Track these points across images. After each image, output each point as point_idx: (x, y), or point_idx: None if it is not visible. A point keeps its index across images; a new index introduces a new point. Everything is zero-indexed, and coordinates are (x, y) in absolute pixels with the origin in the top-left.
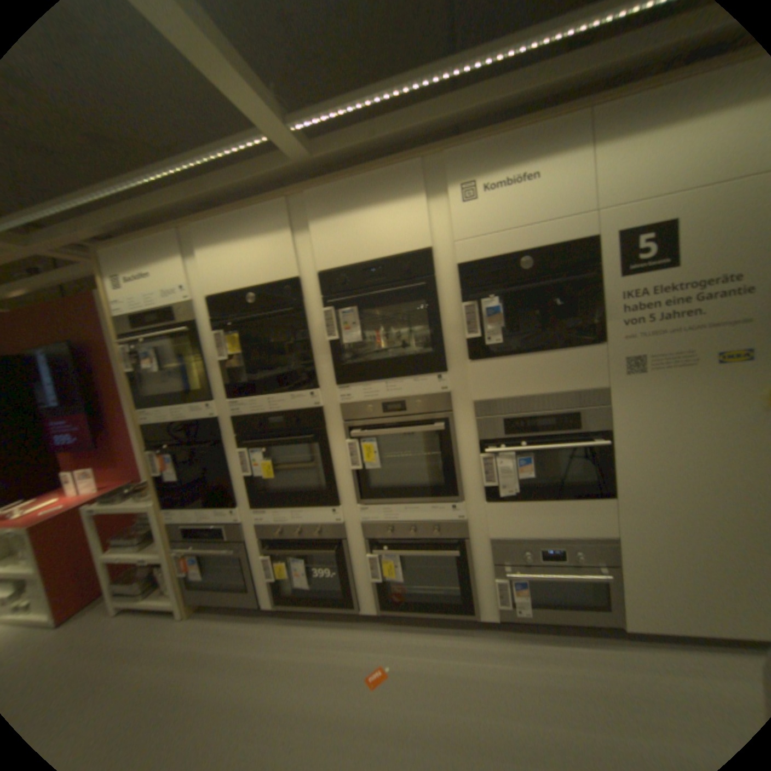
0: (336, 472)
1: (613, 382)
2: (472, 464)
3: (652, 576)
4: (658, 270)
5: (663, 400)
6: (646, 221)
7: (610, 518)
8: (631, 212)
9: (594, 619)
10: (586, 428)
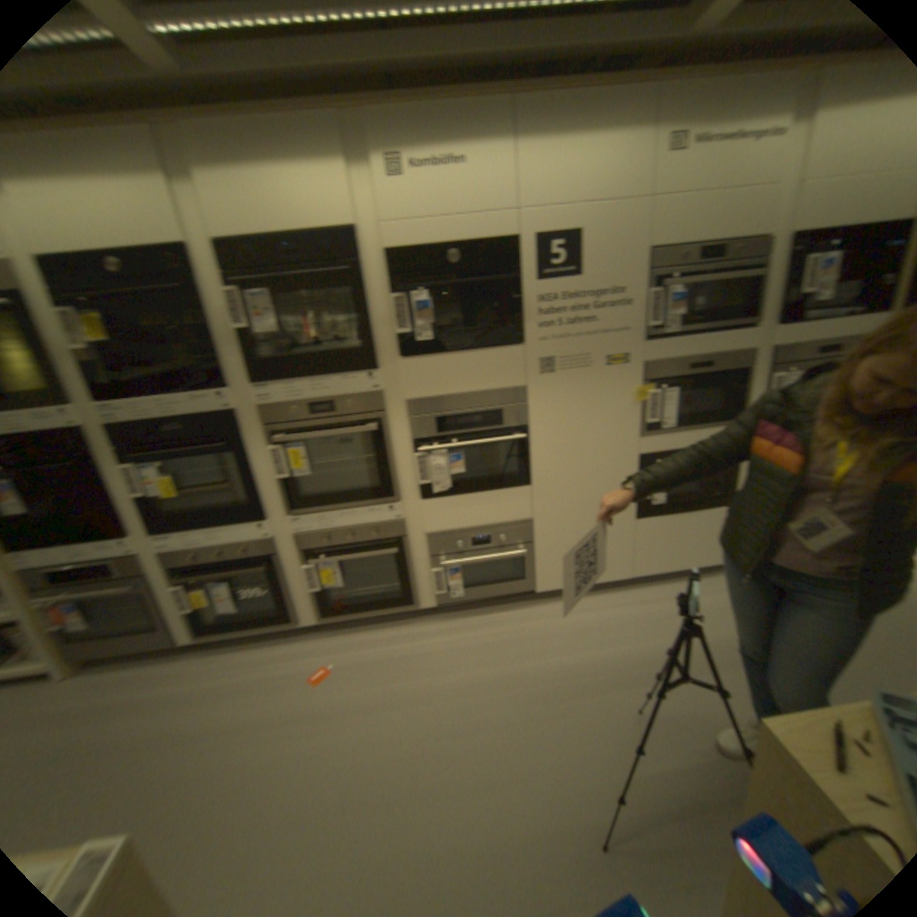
0: (256, 484)
1: (528, 382)
2: (405, 465)
3: (554, 545)
4: (564, 278)
5: (565, 397)
6: (556, 229)
7: (524, 502)
8: (544, 217)
9: (512, 589)
10: (506, 424)
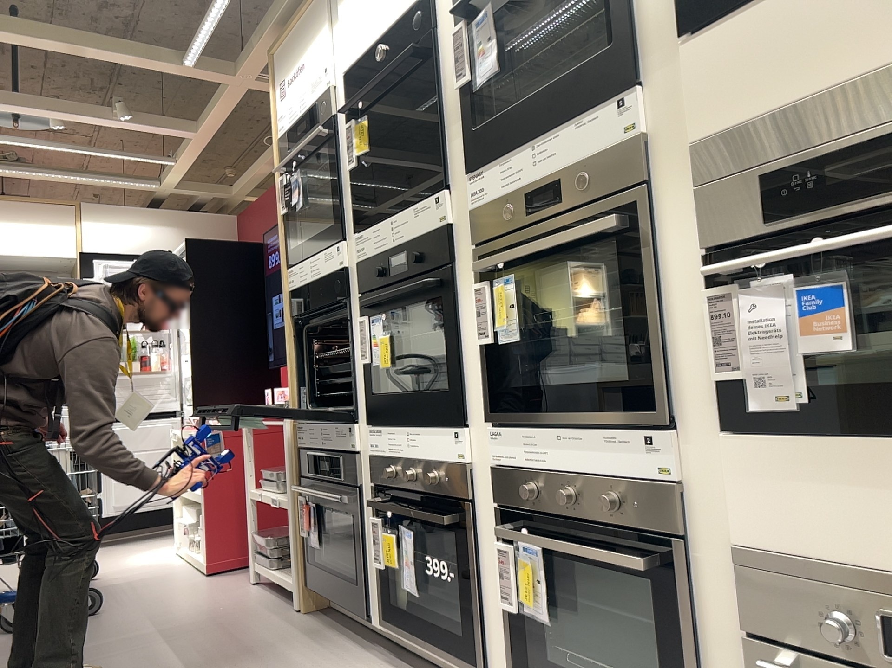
0: (466, 354)
1: None
2: (696, 322)
3: None
4: None
5: None
6: None
7: None
8: None
9: None
10: None
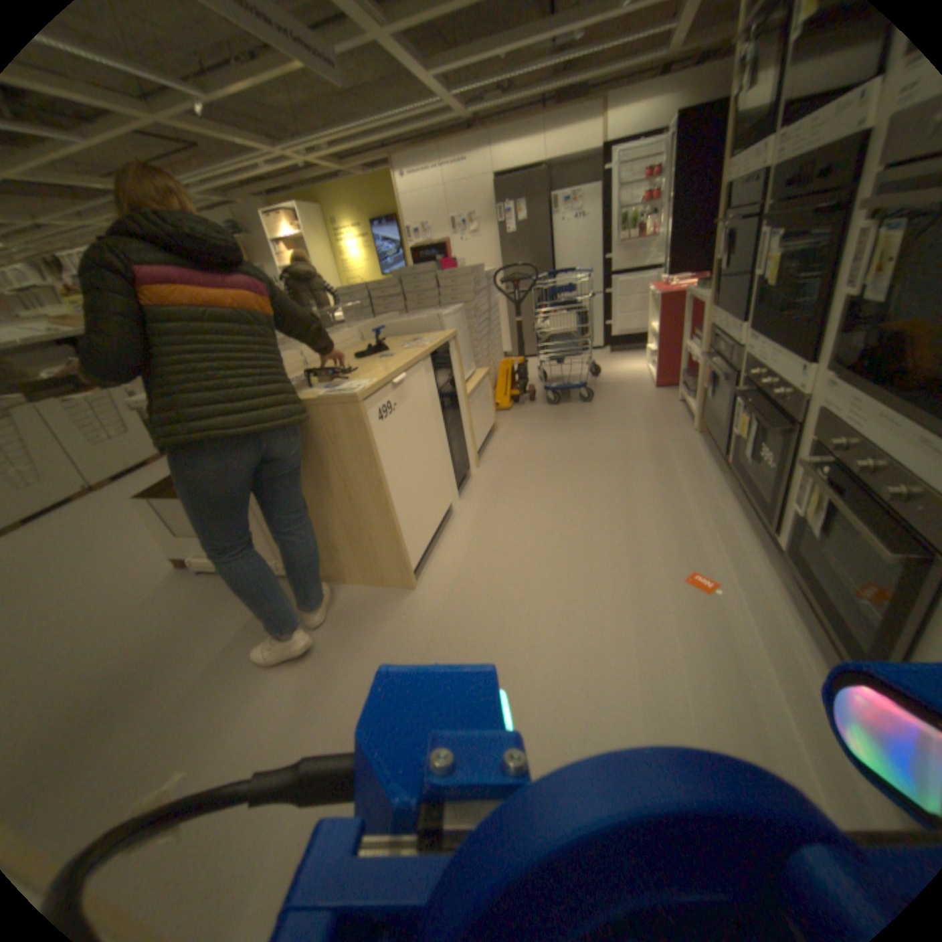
0: (837, 293)
1: None
2: None
3: None
4: None
5: None
6: None
7: None
8: None
9: None
10: None
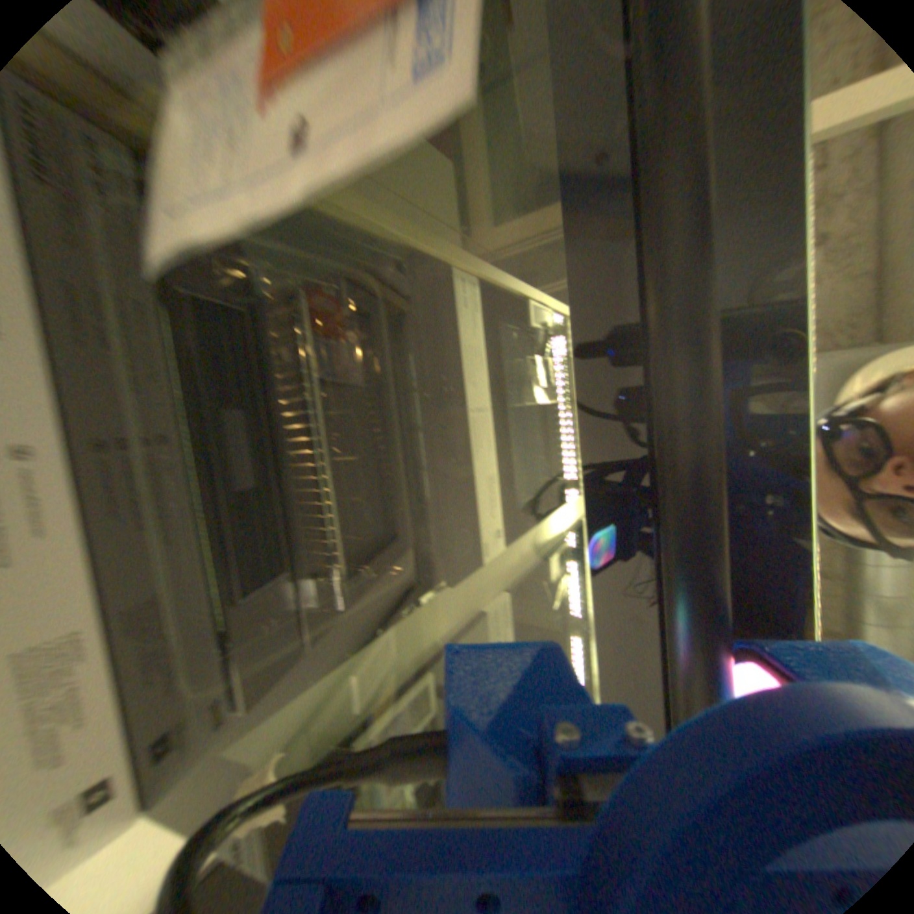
0: None
1: None
2: None
3: None
4: None
5: None
6: None
7: None
8: None
9: None
10: None
